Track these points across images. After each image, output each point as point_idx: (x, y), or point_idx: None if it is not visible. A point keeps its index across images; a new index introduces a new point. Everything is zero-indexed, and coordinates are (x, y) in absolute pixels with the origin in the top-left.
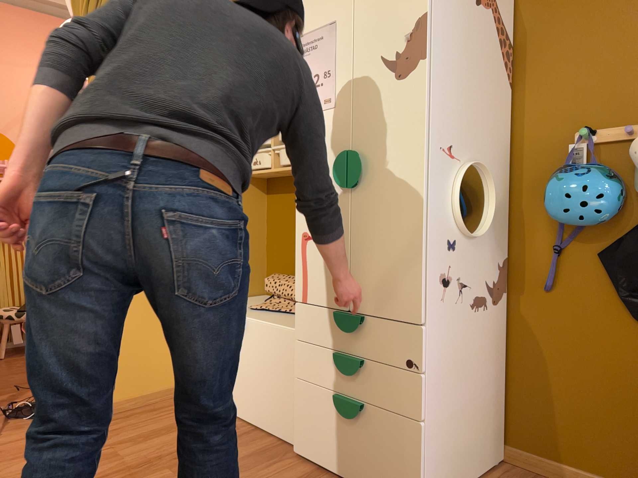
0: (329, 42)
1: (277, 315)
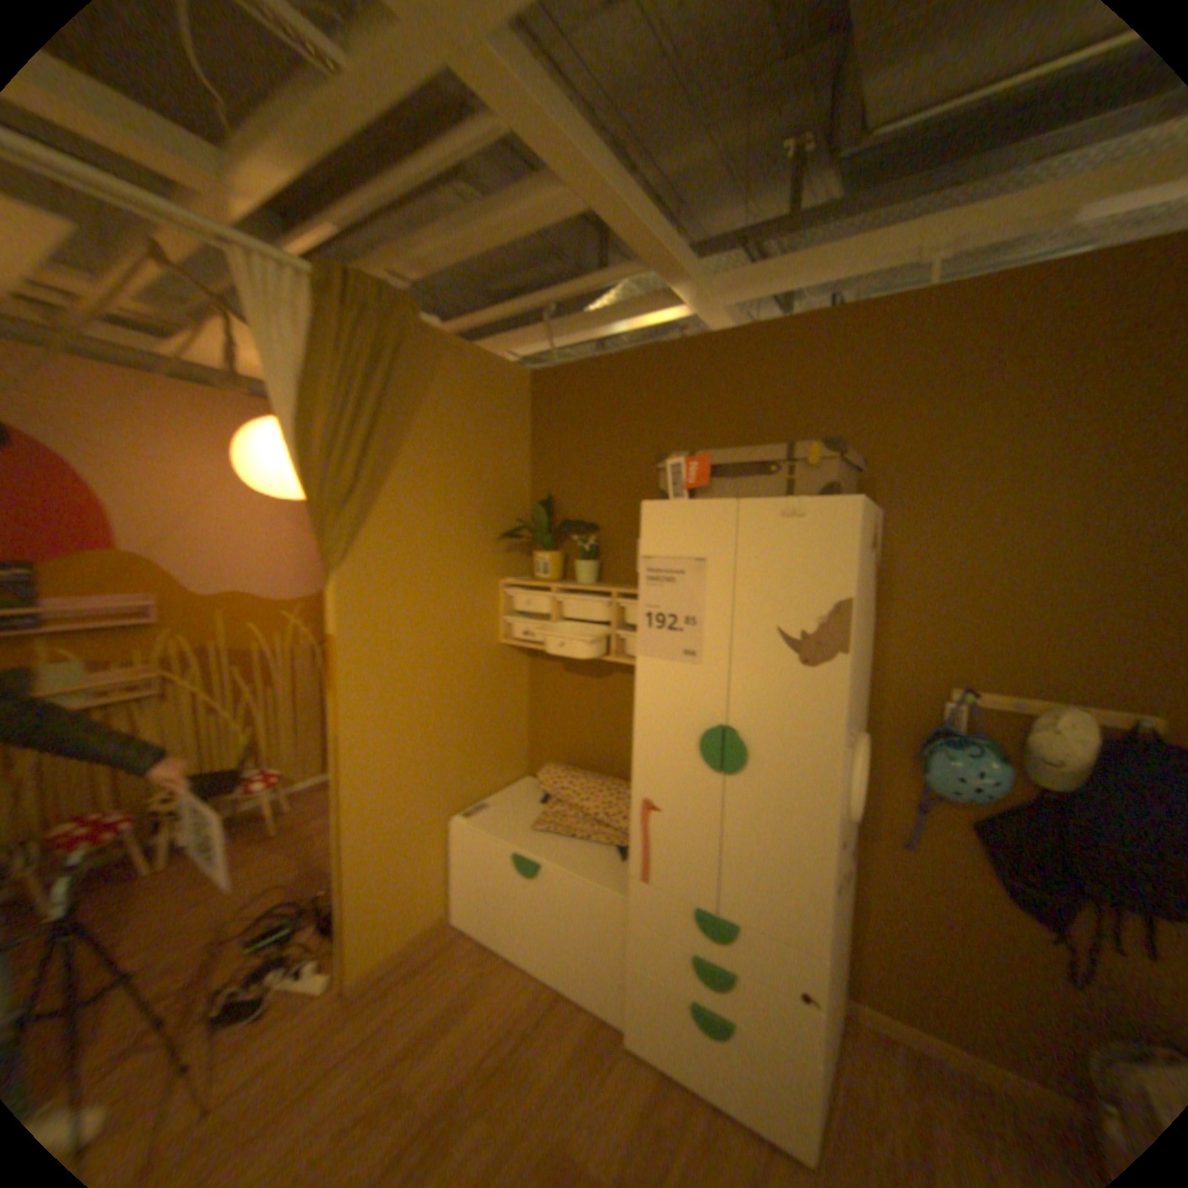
0: (693, 582)
1: (573, 846)
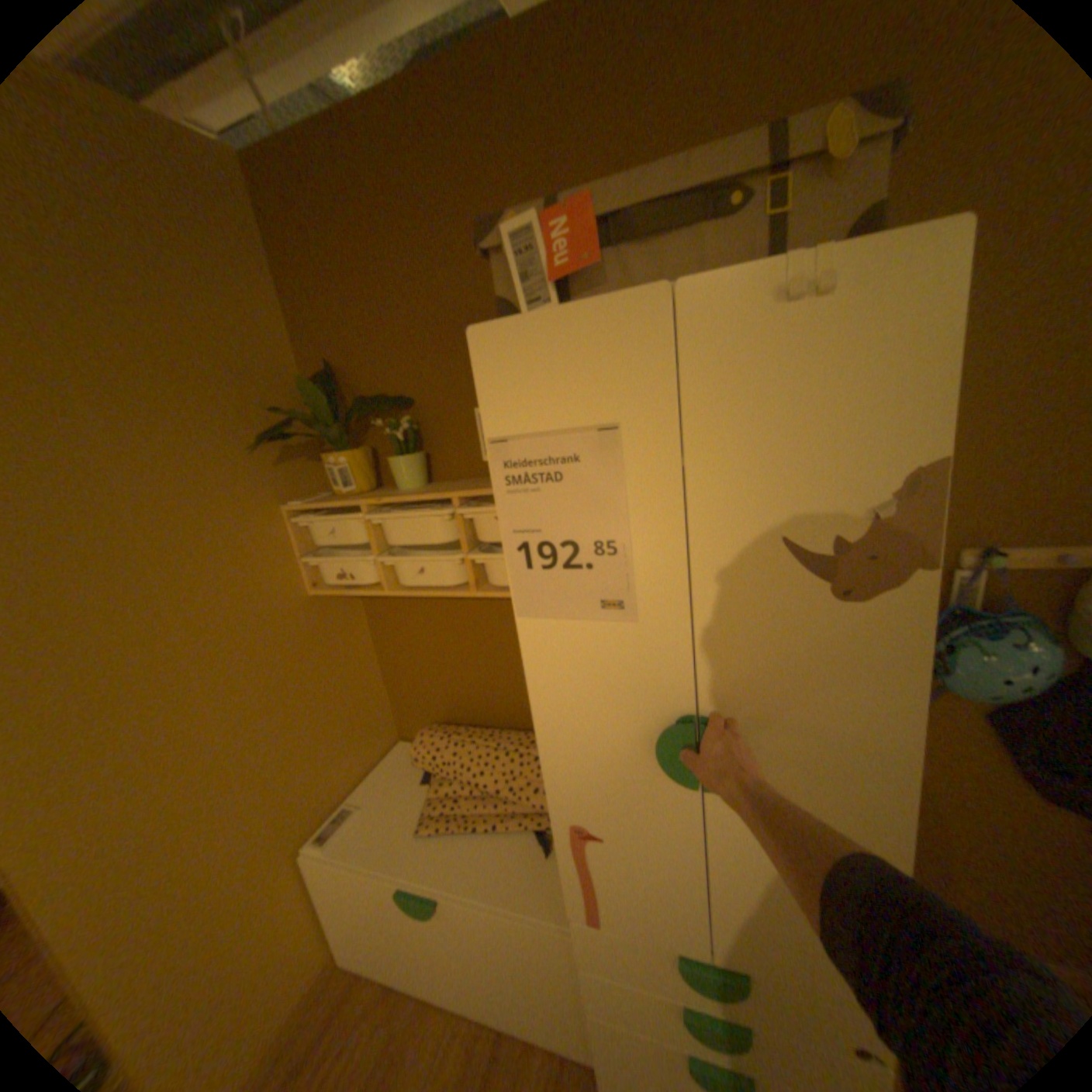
0: (601, 472)
1: (479, 847)
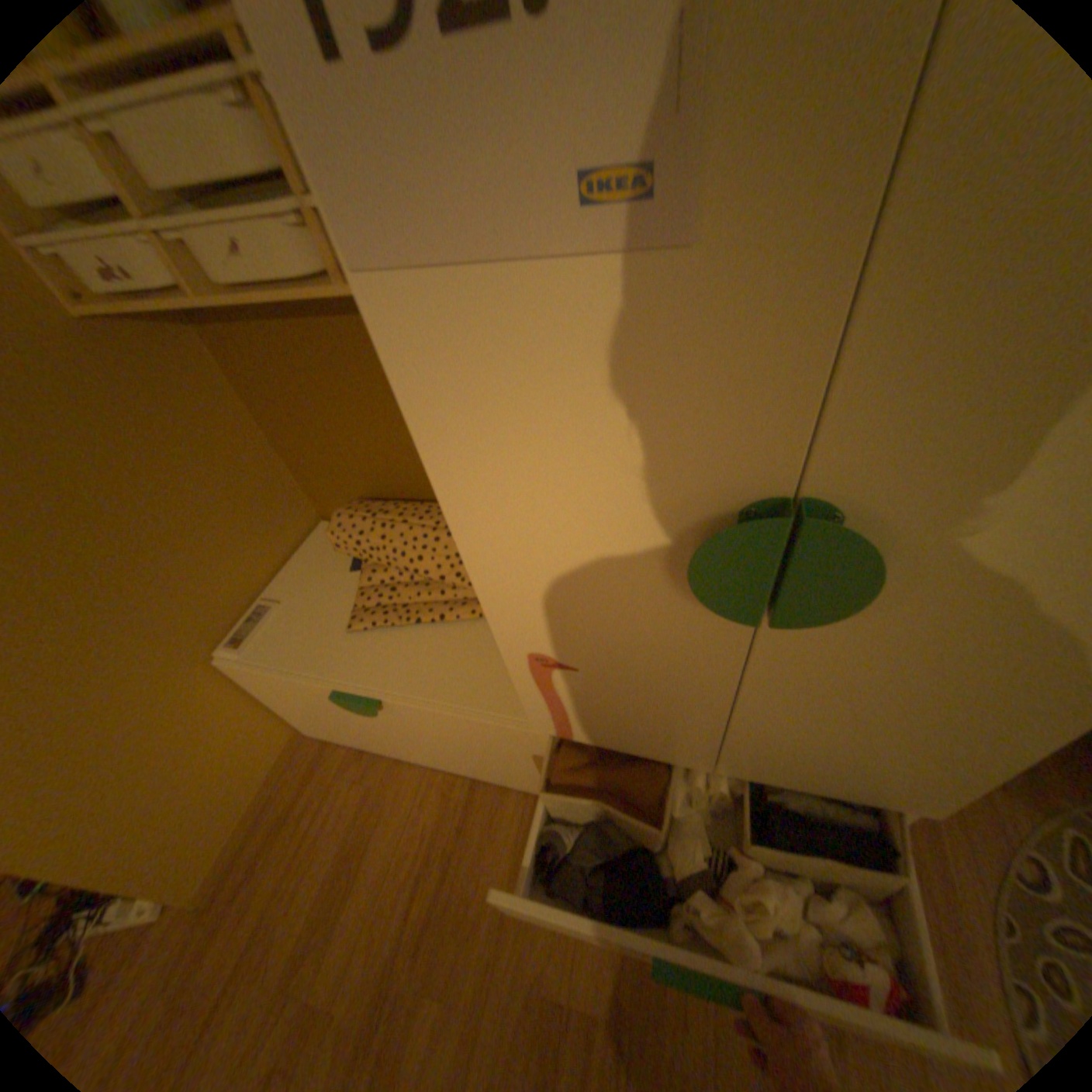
0: None
1: (425, 638)
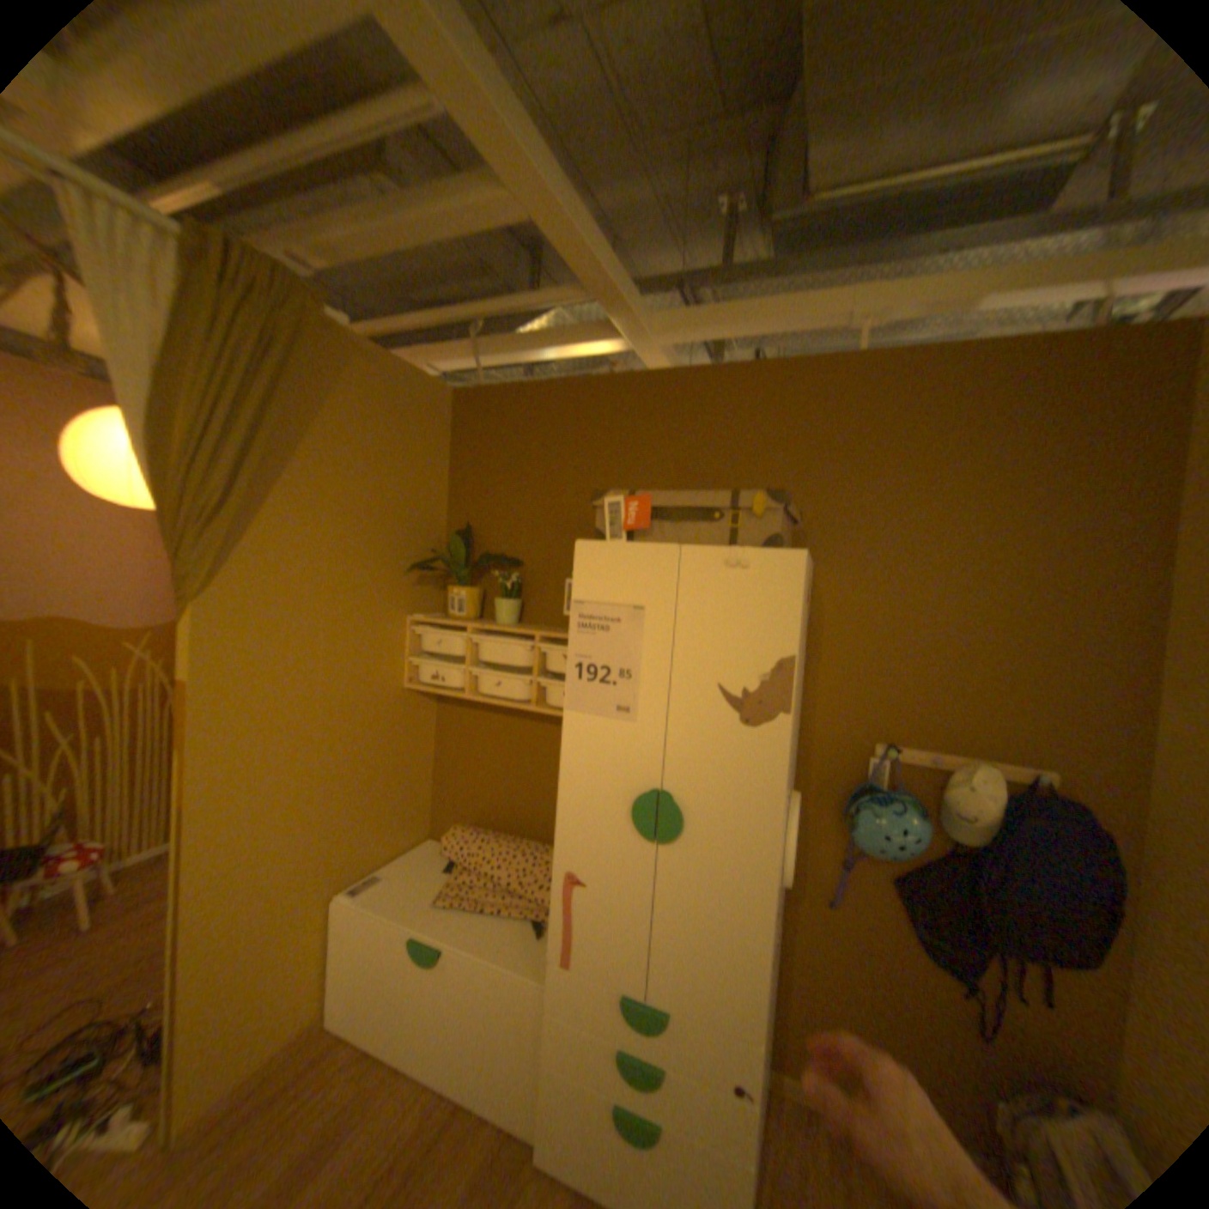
0: (630, 632)
1: (483, 924)
